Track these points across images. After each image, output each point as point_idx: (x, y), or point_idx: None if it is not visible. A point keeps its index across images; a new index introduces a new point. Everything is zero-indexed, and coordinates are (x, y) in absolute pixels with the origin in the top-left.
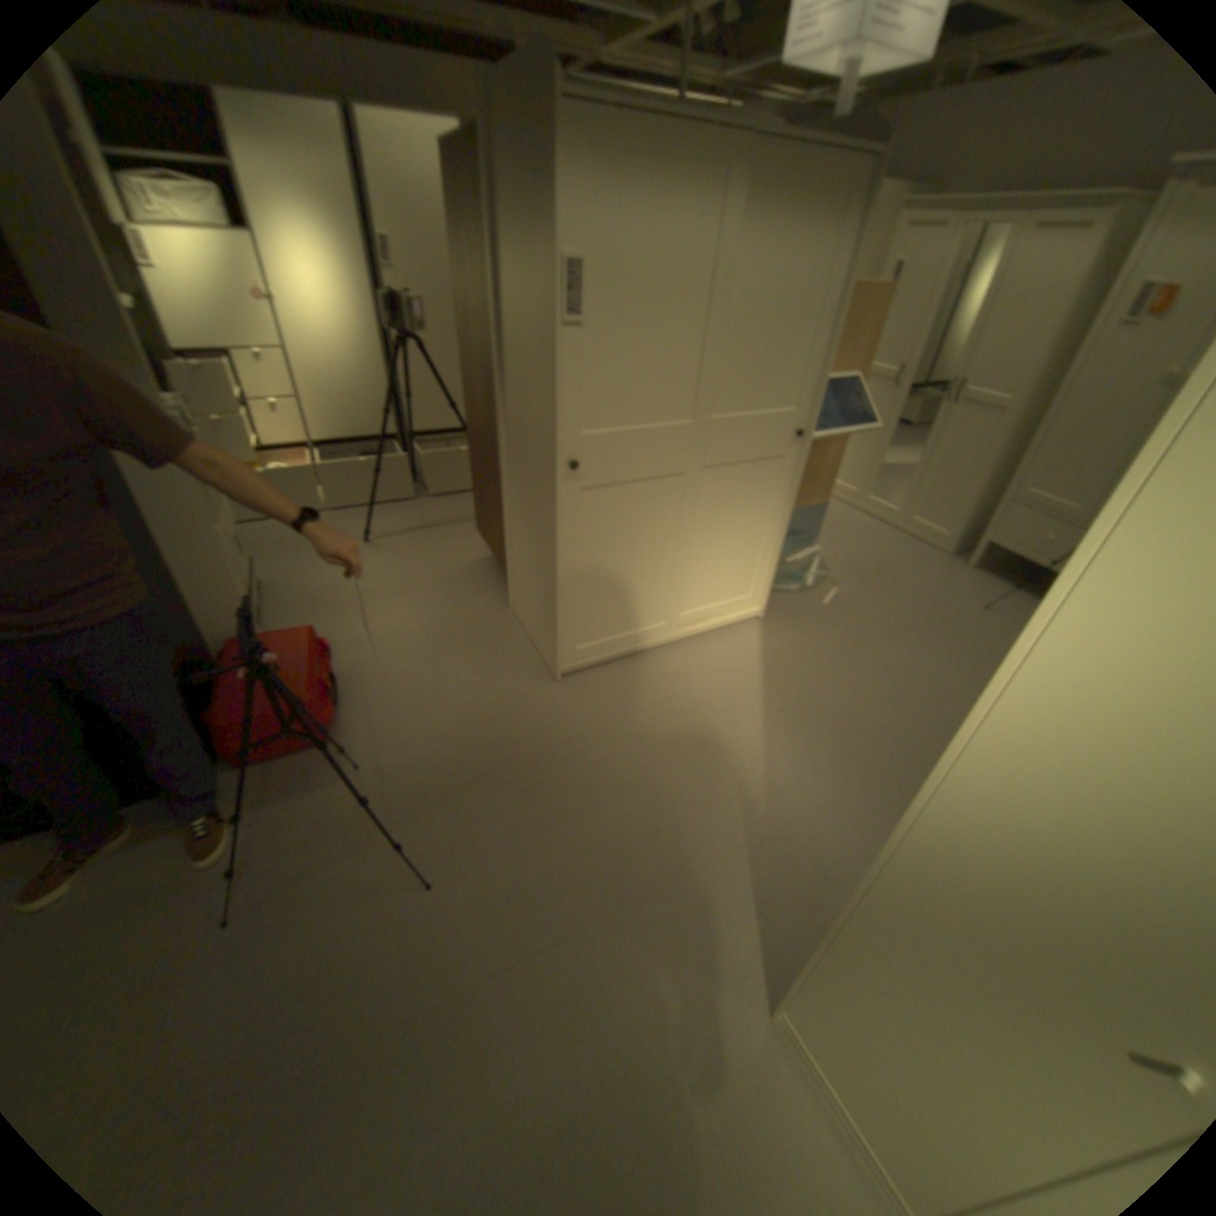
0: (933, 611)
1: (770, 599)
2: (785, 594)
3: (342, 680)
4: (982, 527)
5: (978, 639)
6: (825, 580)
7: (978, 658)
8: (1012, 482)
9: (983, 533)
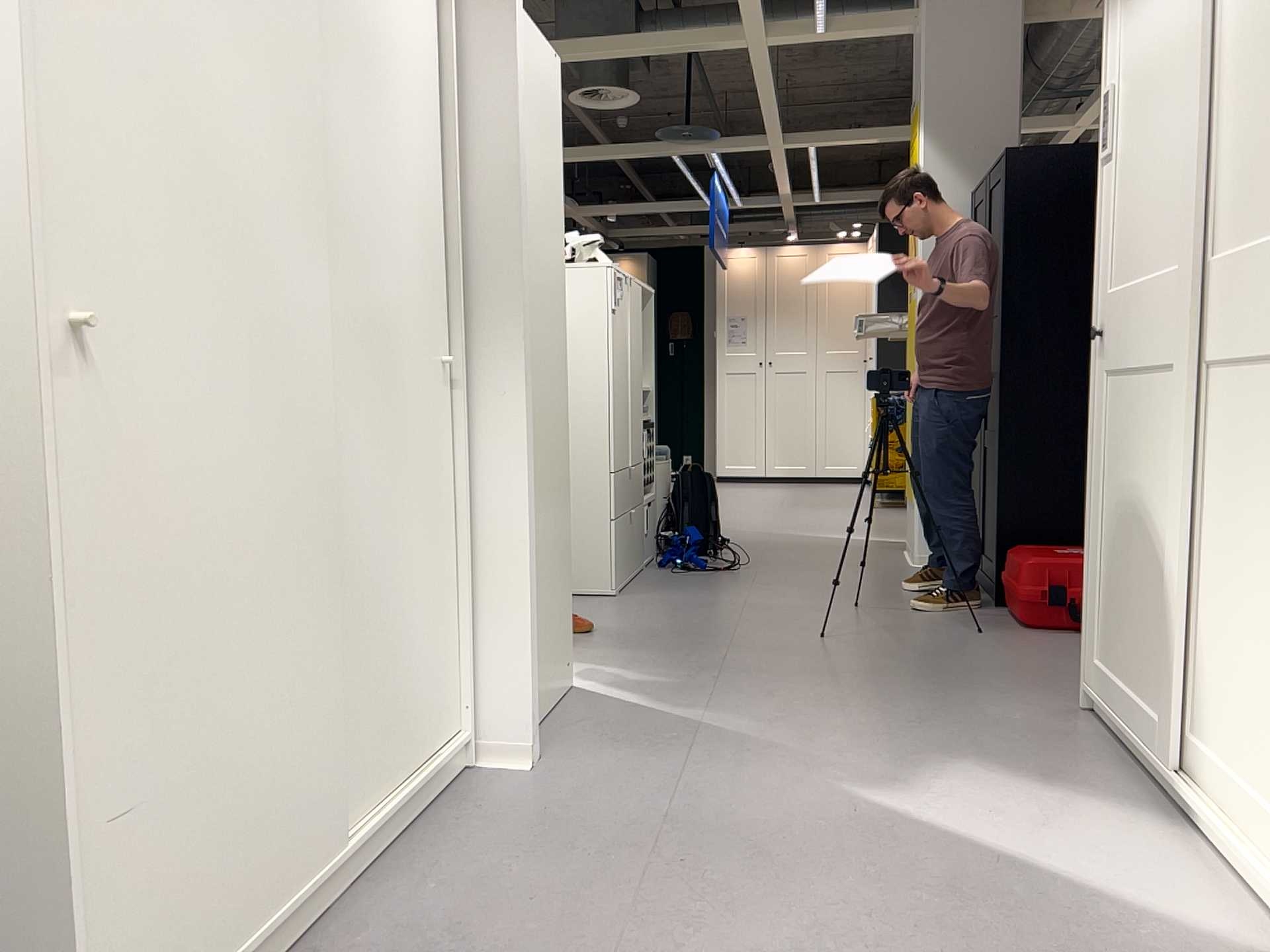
0: None
1: None
2: None
3: None
4: None
5: None
6: None
7: None
8: None
9: None
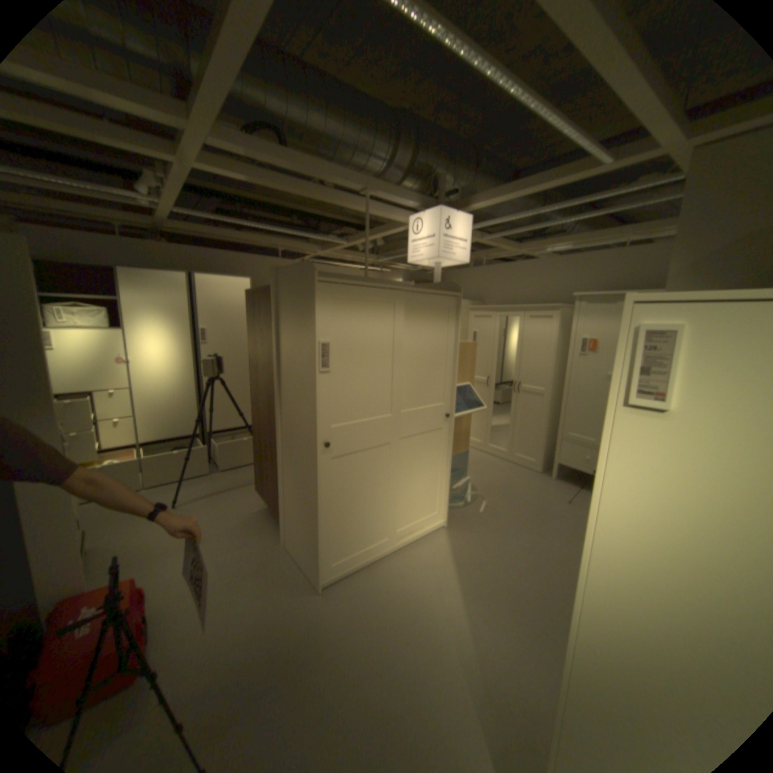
0: (542, 509)
1: (449, 514)
2: (457, 510)
3: (152, 622)
4: (552, 456)
5: (572, 523)
6: (478, 498)
7: (576, 535)
8: (559, 431)
9: (554, 459)
